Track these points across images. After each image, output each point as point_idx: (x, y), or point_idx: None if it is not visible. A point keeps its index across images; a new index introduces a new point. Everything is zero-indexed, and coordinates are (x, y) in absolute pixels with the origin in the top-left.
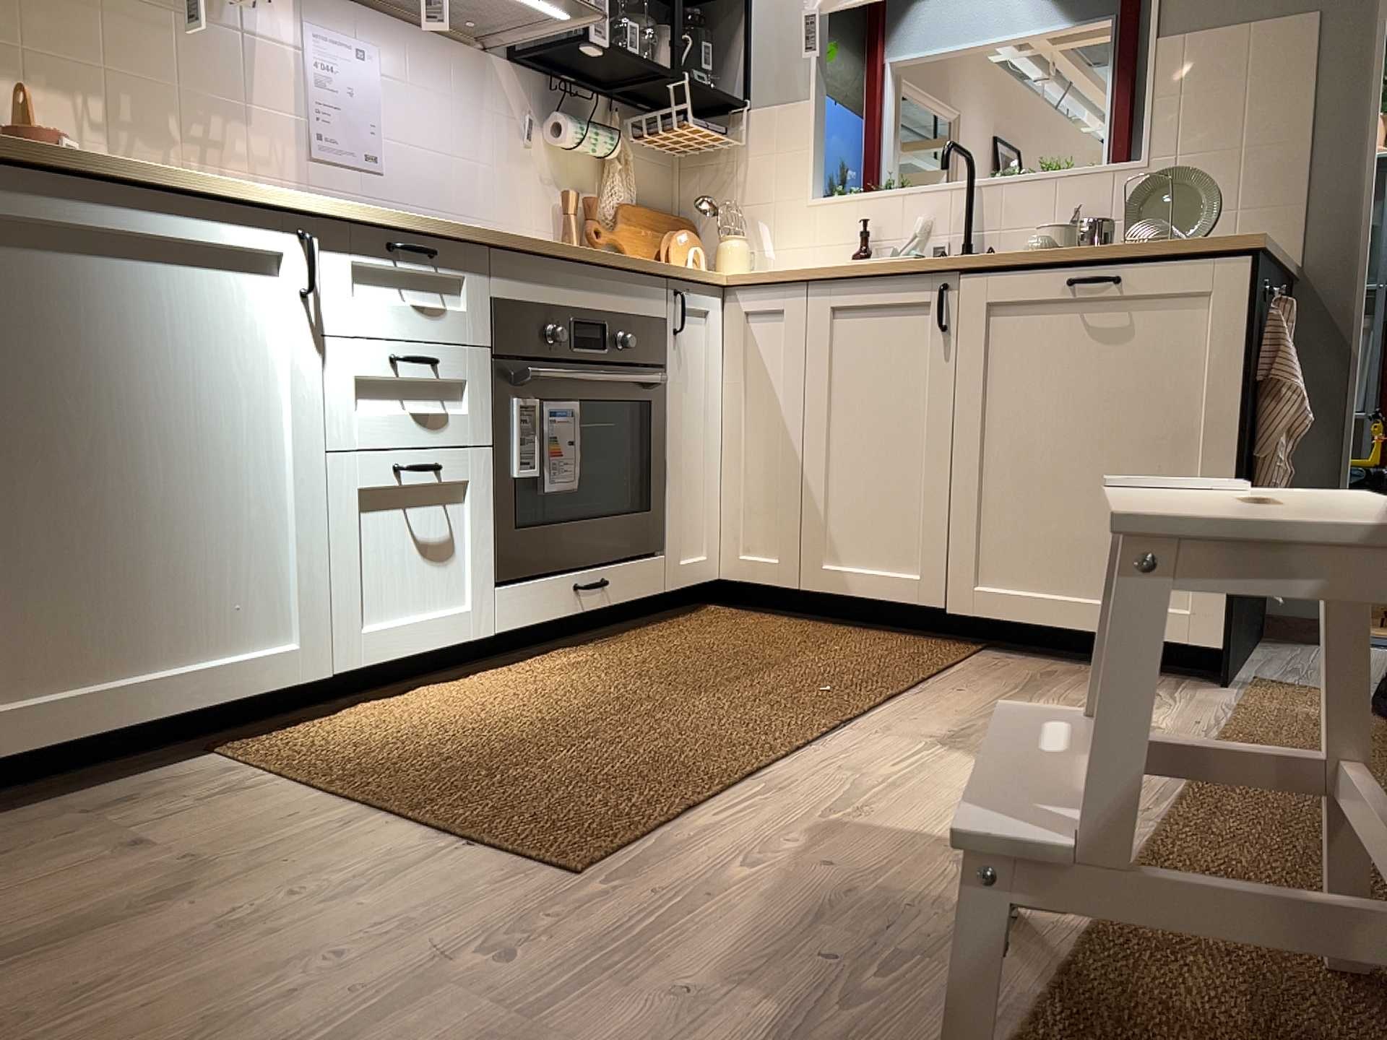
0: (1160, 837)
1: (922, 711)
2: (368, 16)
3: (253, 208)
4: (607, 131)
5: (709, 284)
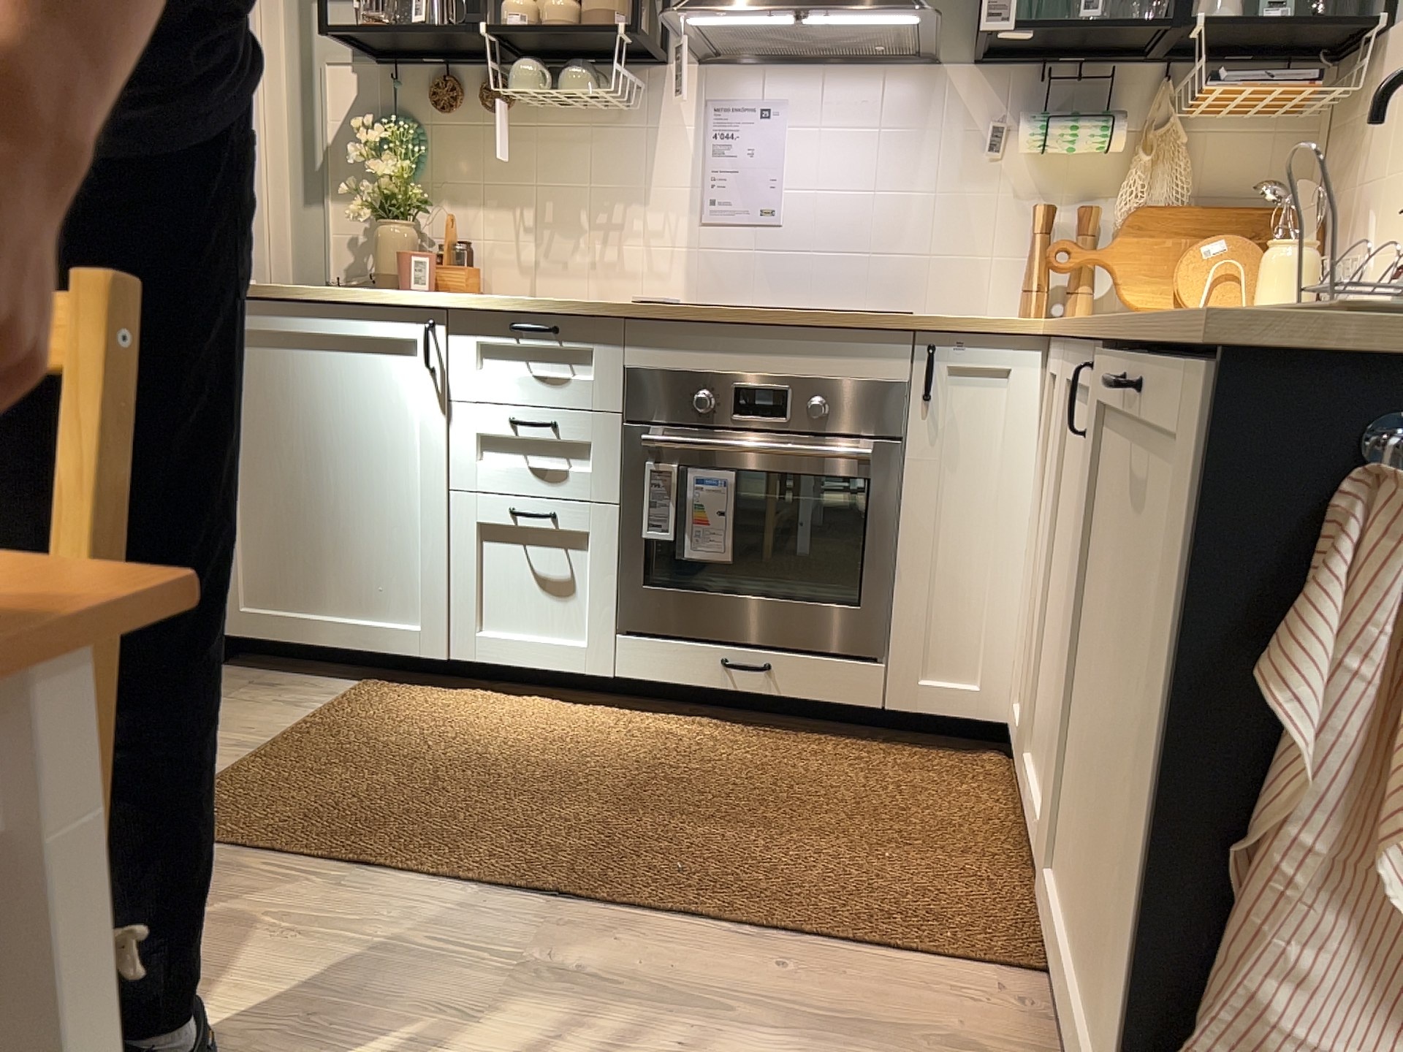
0: None
1: (634, 940)
2: (794, 70)
3: (394, 310)
4: (1089, 123)
5: (1003, 340)
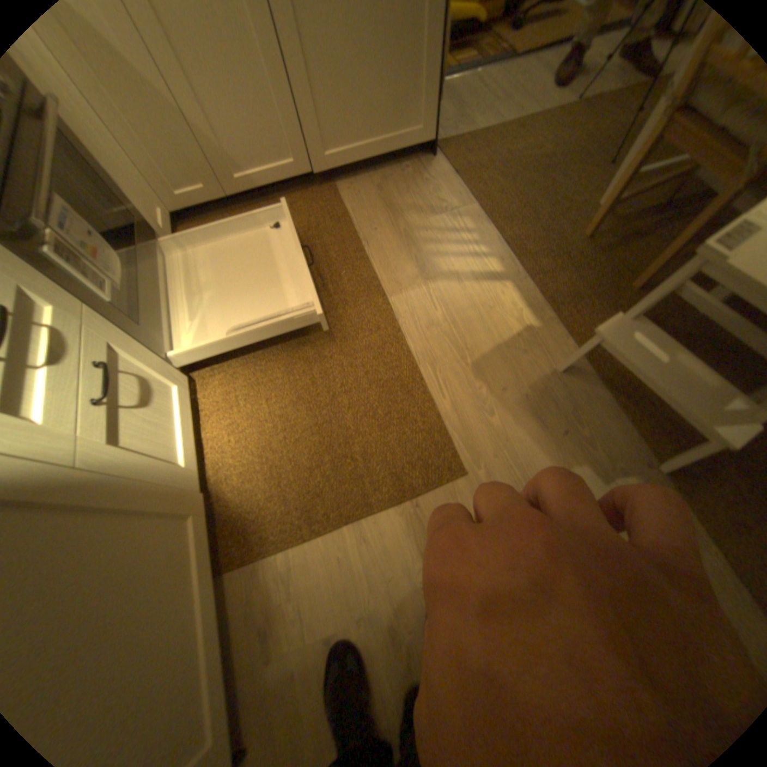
0: (540, 288)
1: (394, 264)
2: None
3: None
4: None
5: None
